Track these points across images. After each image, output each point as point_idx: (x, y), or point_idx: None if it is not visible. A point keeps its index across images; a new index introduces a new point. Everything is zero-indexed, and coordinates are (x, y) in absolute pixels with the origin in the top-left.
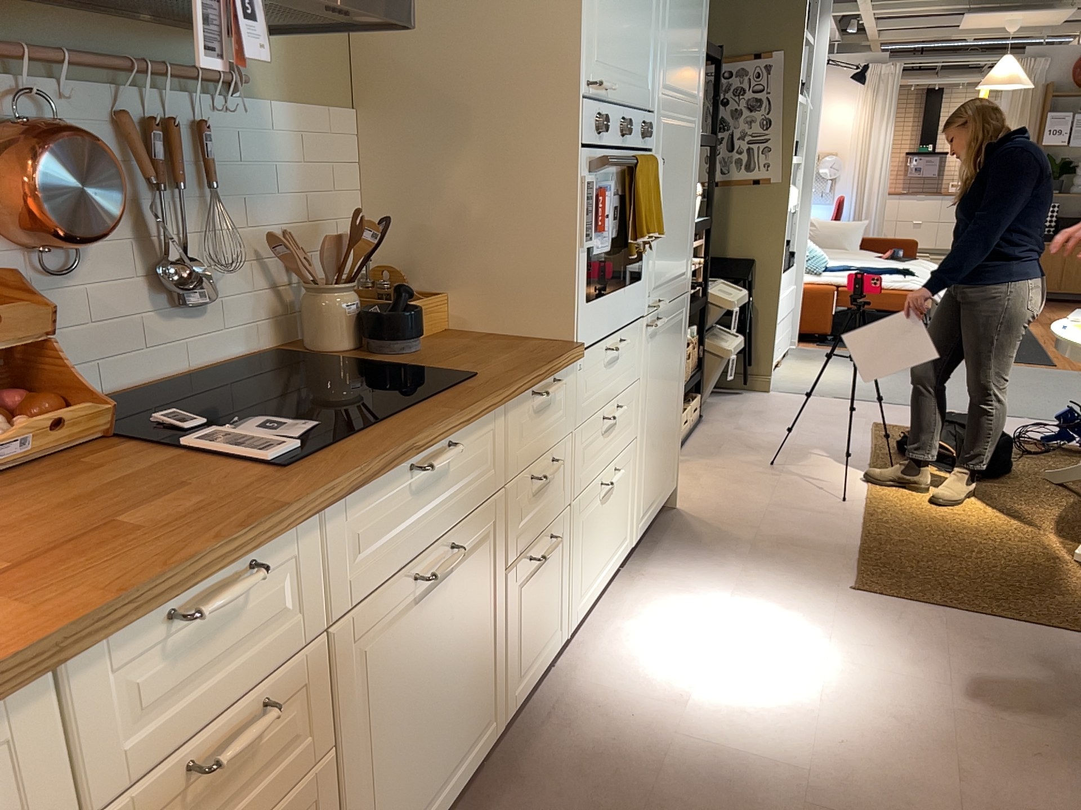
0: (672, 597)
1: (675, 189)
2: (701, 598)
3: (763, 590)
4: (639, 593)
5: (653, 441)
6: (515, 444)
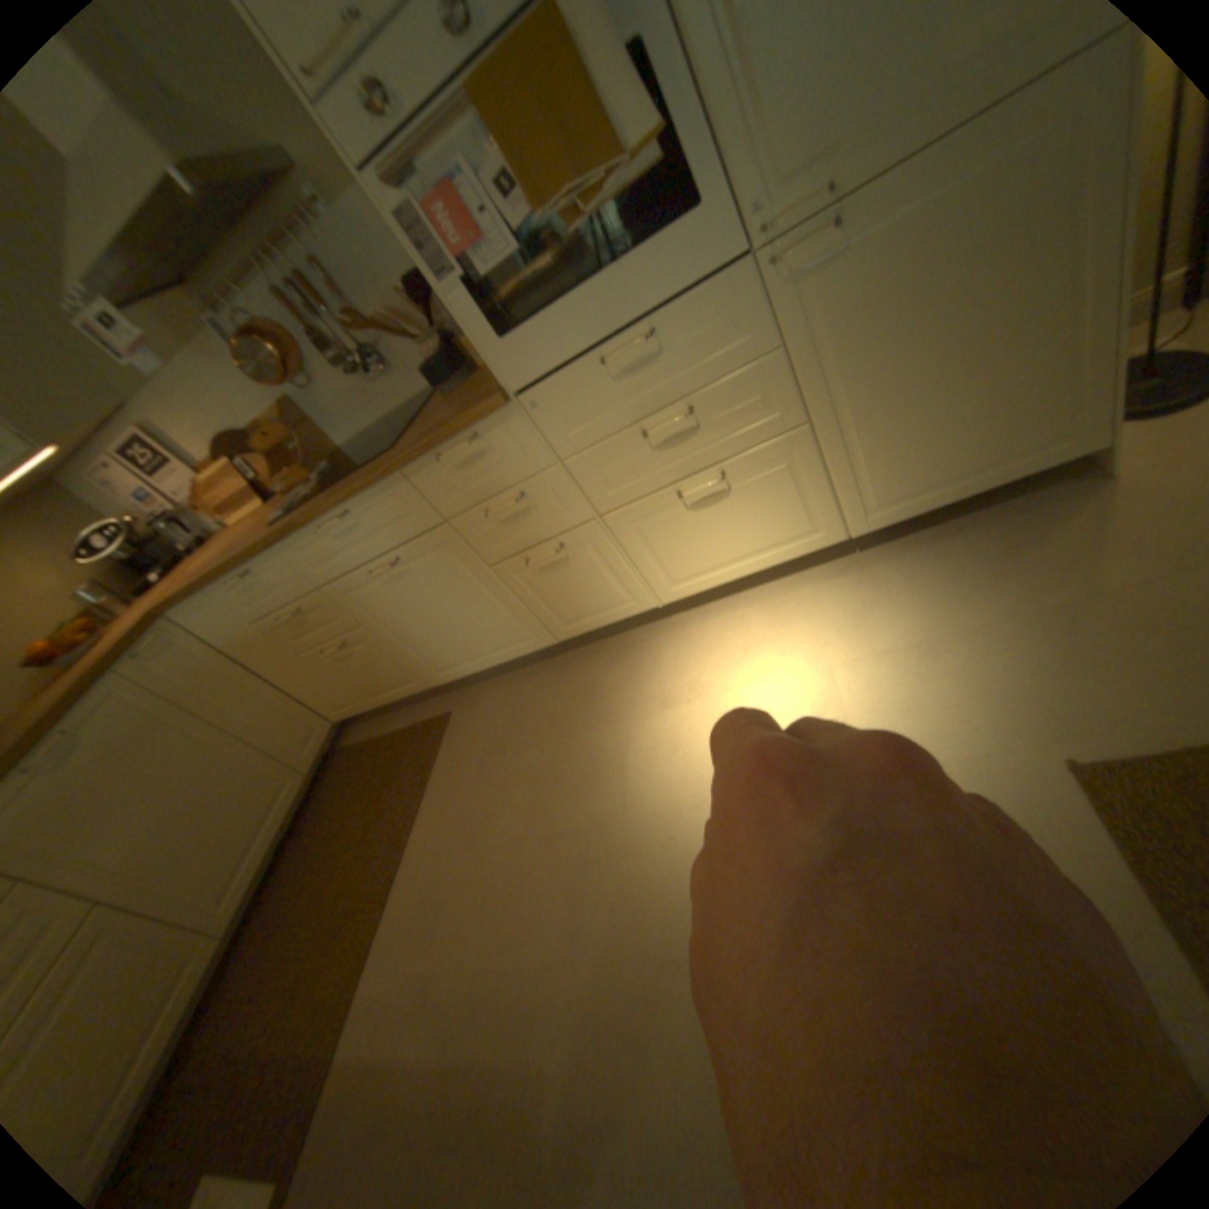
0: (837, 615)
1: None
2: (857, 635)
3: (937, 672)
4: (823, 591)
5: (895, 413)
6: (443, 495)
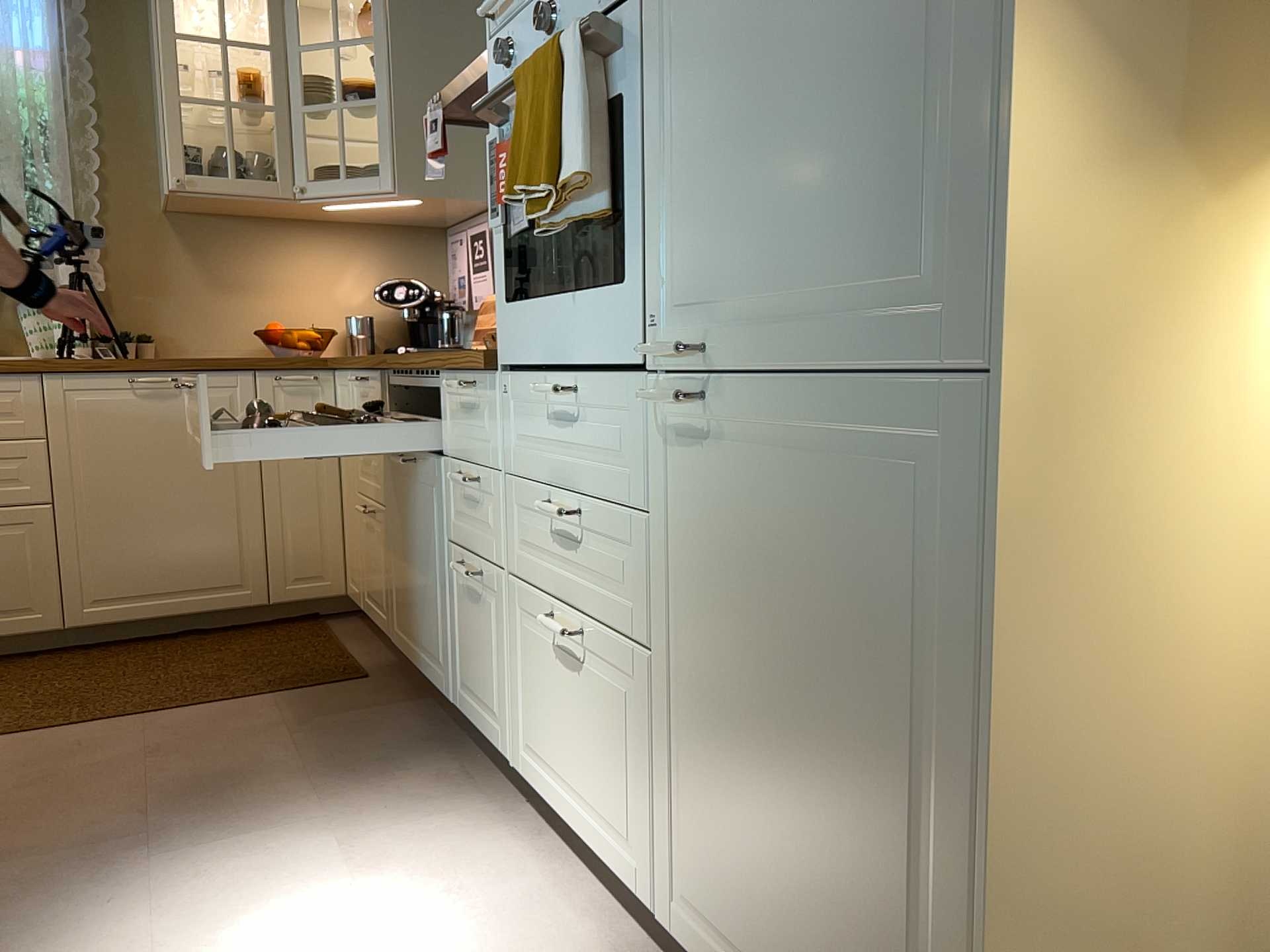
0: None
1: (776, 6)
2: None
3: None
4: None
5: (726, 755)
6: (449, 423)
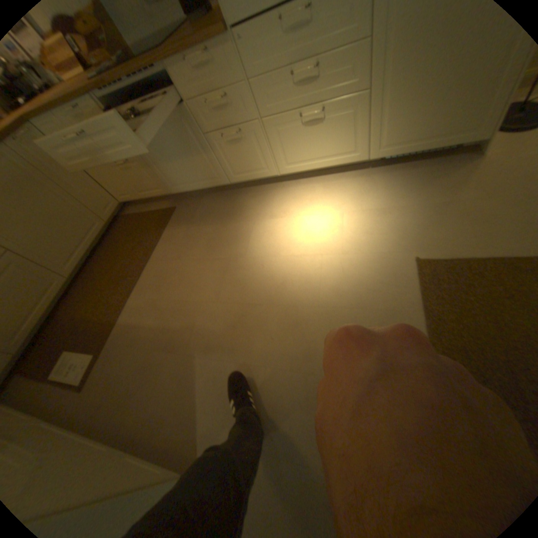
0: (352, 192)
1: None
2: (357, 201)
3: (383, 220)
4: (350, 182)
5: (409, 94)
6: (183, 83)
